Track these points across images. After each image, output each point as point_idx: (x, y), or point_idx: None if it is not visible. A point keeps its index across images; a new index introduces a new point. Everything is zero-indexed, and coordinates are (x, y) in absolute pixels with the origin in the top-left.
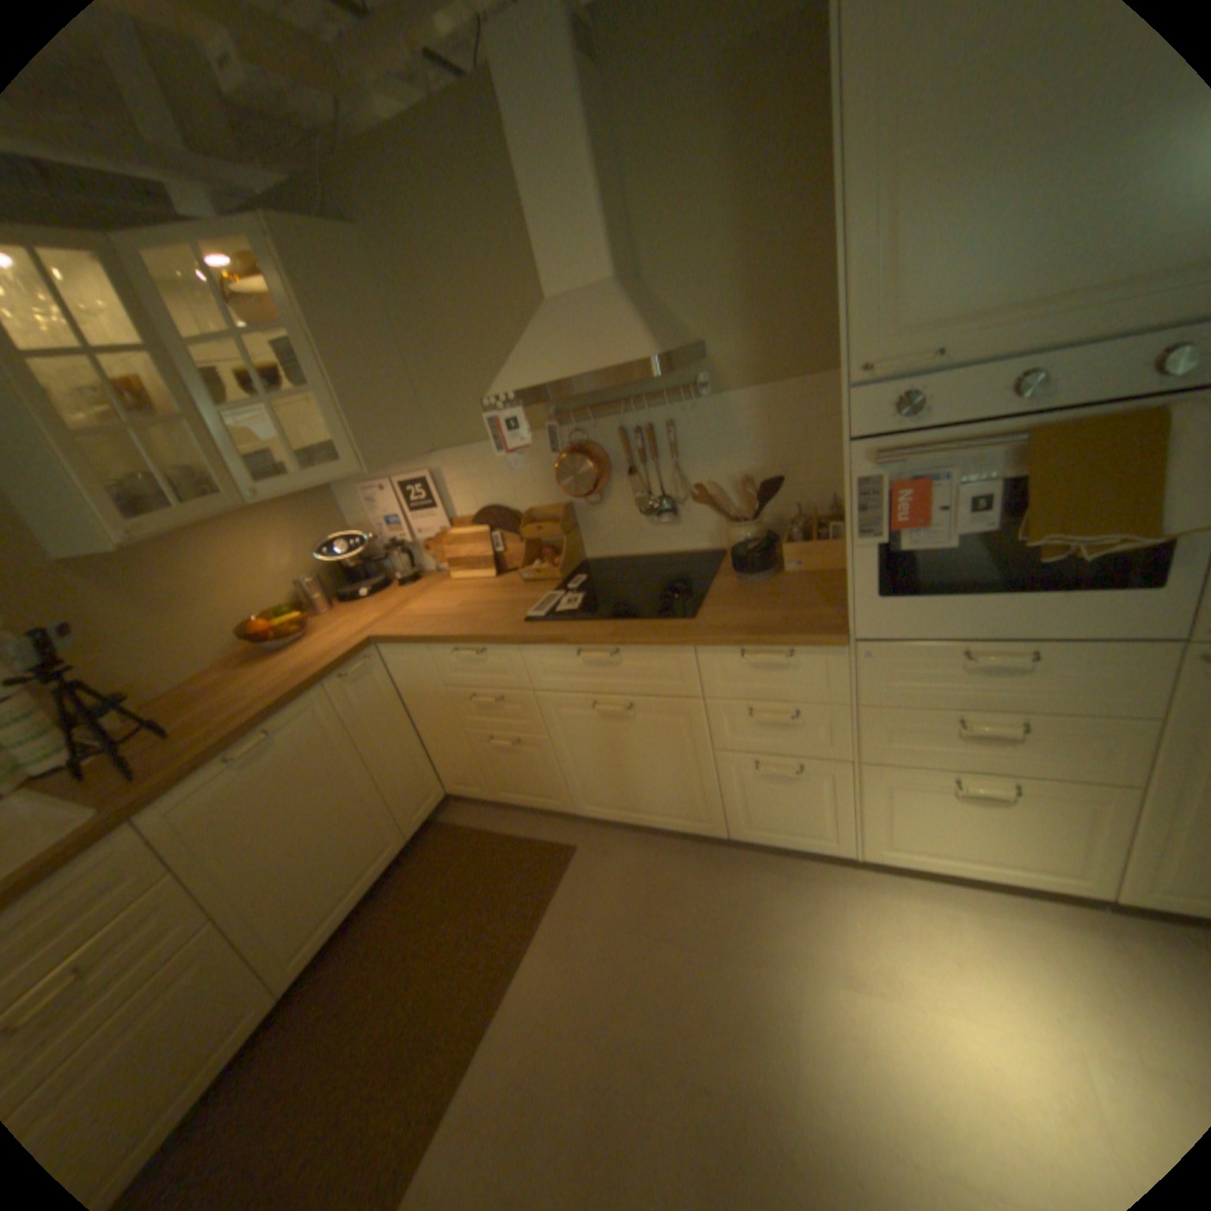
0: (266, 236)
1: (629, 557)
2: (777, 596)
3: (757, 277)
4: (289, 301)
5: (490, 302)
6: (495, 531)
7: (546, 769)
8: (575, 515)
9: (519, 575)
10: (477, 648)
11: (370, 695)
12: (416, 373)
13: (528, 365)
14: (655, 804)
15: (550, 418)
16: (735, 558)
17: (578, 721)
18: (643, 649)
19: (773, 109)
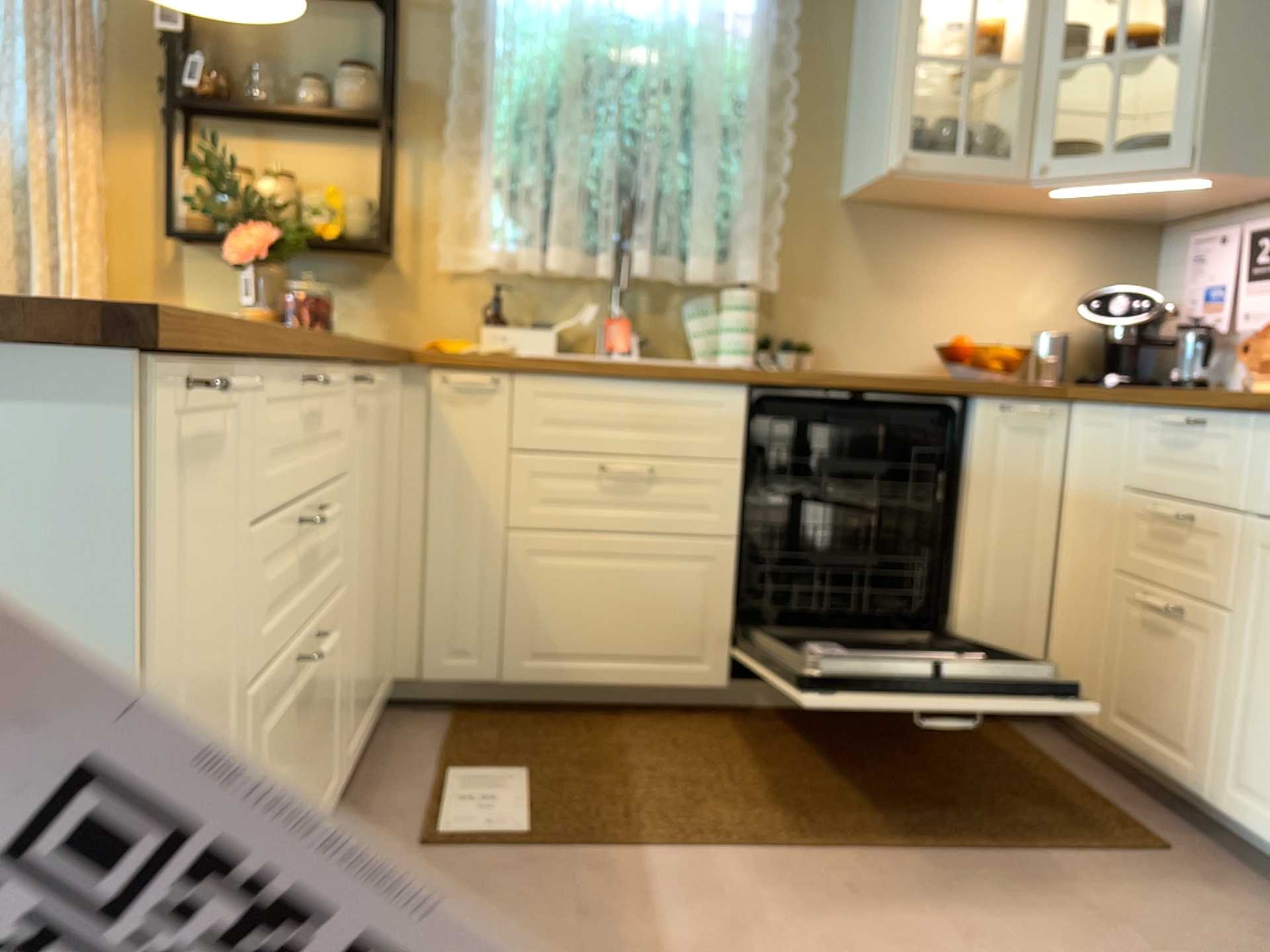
0: None
1: None
2: None
3: None
4: None
5: None
6: None
7: (1205, 689)
8: None
9: None
10: (1199, 420)
11: (1028, 463)
12: None
13: None
14: None
15: None
16: None
17: None
18: None
19: None
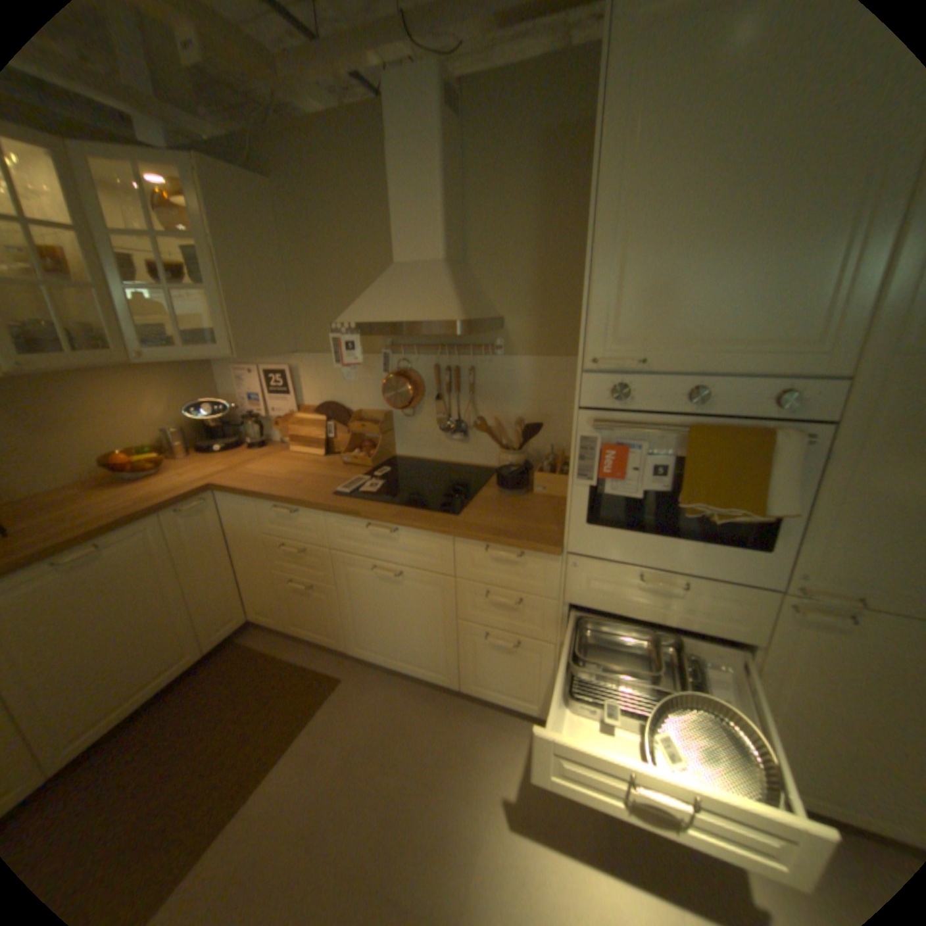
0: (196, 173)
1: (429, 461)
2: (522, 510)
3: (547, 282)
4: (204, 222)
5: (359, 256)
6: (331, 421)
7: (331, 613)
8: (394, 422)
9: (342, 458)
10: (293, 508)
11: (201, 530)
12: (295, 294)
13: (371, 307)
14: (409, 654)
15: (387, 347)
16: (499, 476)
17: (360, 579)
18: (417, 532)
19: (572, 175)
